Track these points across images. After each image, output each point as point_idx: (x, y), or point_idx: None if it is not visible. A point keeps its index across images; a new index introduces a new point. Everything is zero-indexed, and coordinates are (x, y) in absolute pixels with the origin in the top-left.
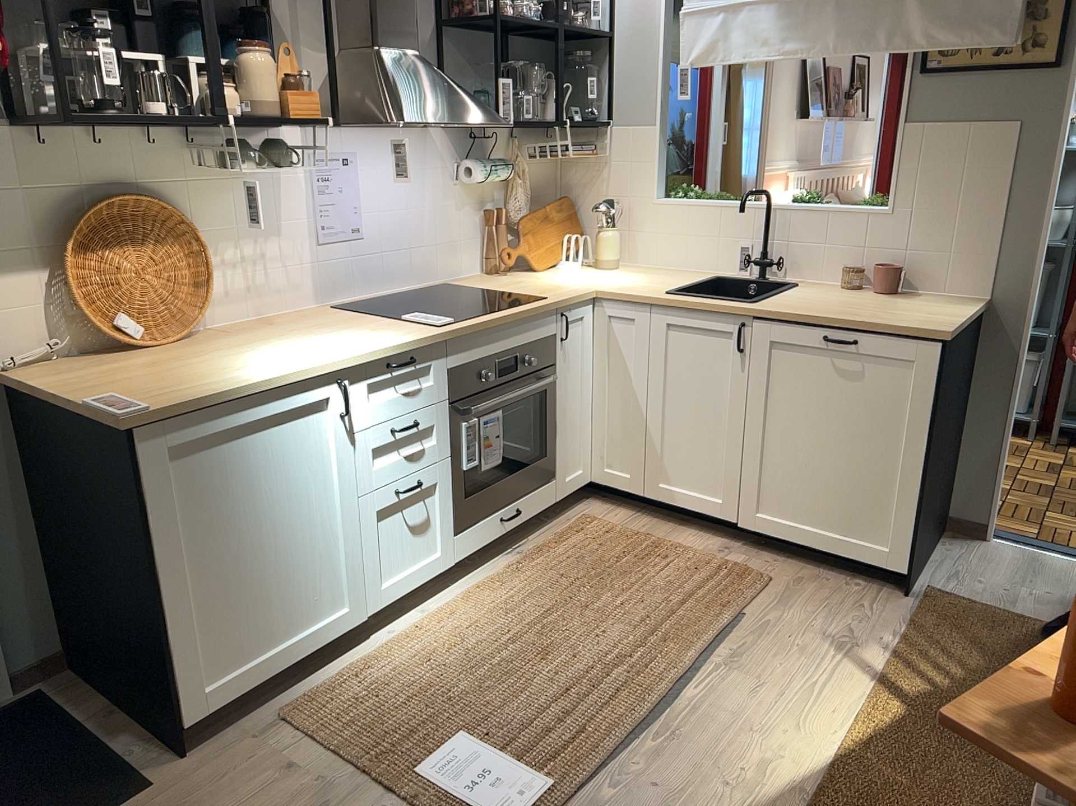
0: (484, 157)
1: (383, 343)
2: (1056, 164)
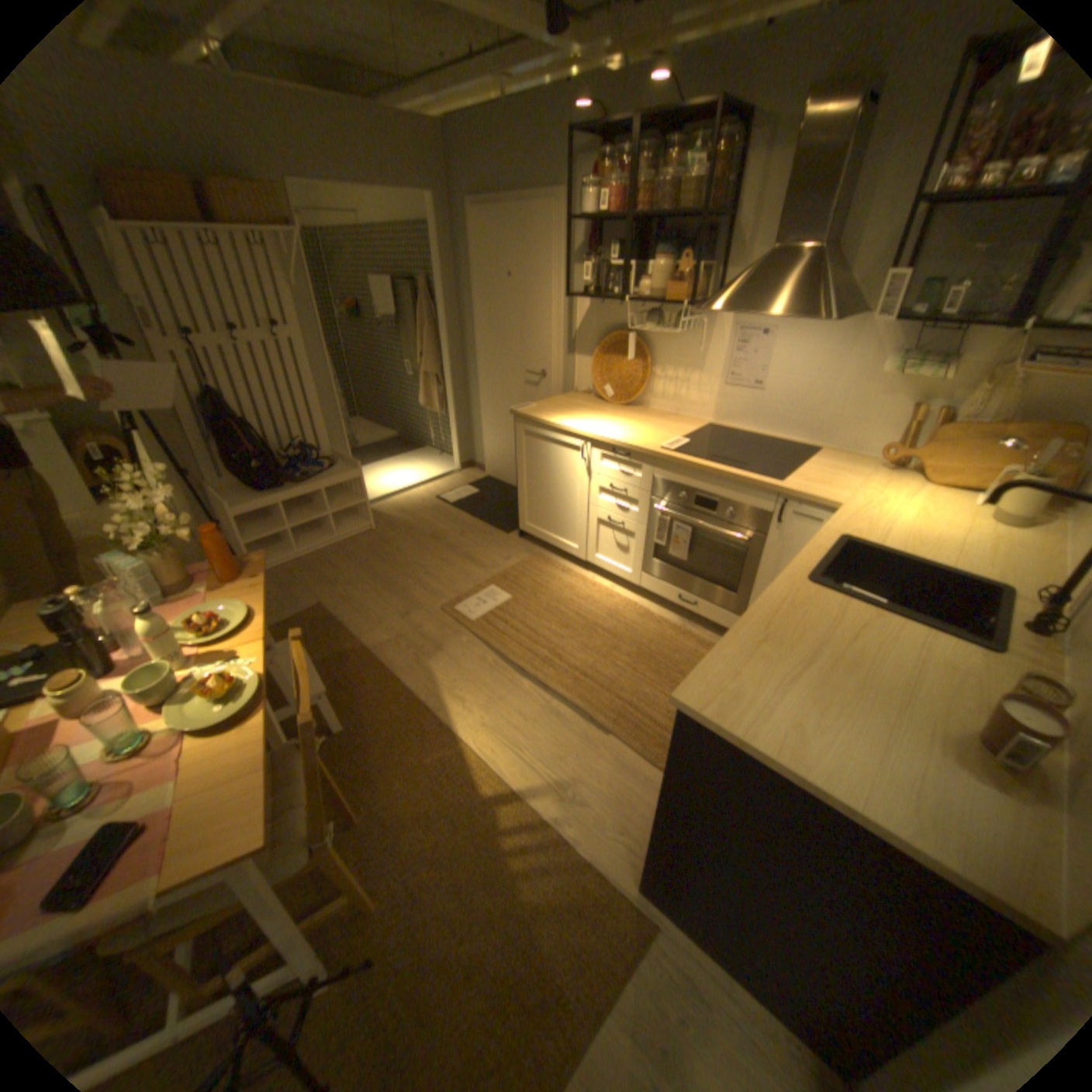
0: (951, 350)
1: (618, 438)
2: None
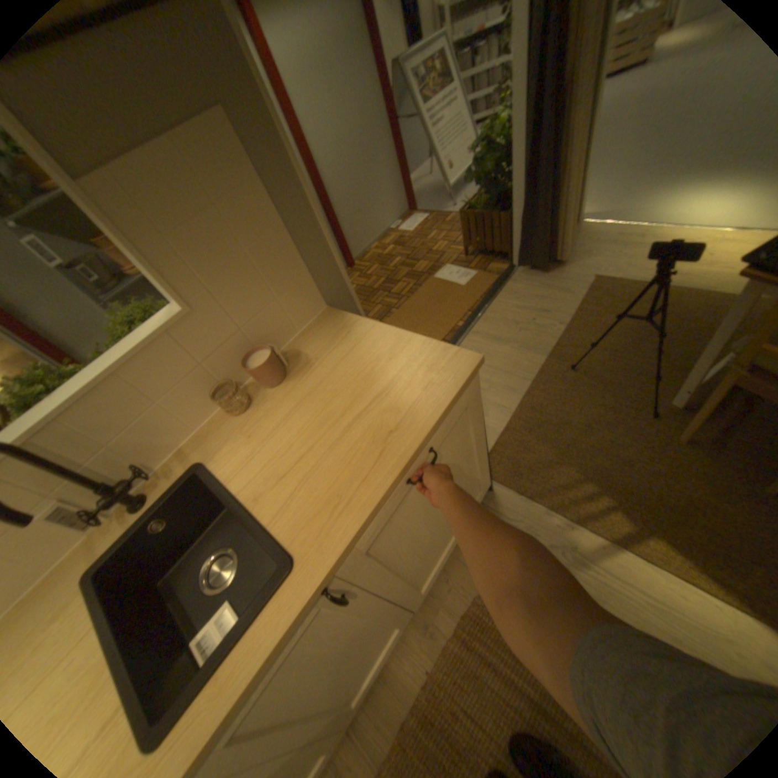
0: None
1: None
2: (287, 150)
